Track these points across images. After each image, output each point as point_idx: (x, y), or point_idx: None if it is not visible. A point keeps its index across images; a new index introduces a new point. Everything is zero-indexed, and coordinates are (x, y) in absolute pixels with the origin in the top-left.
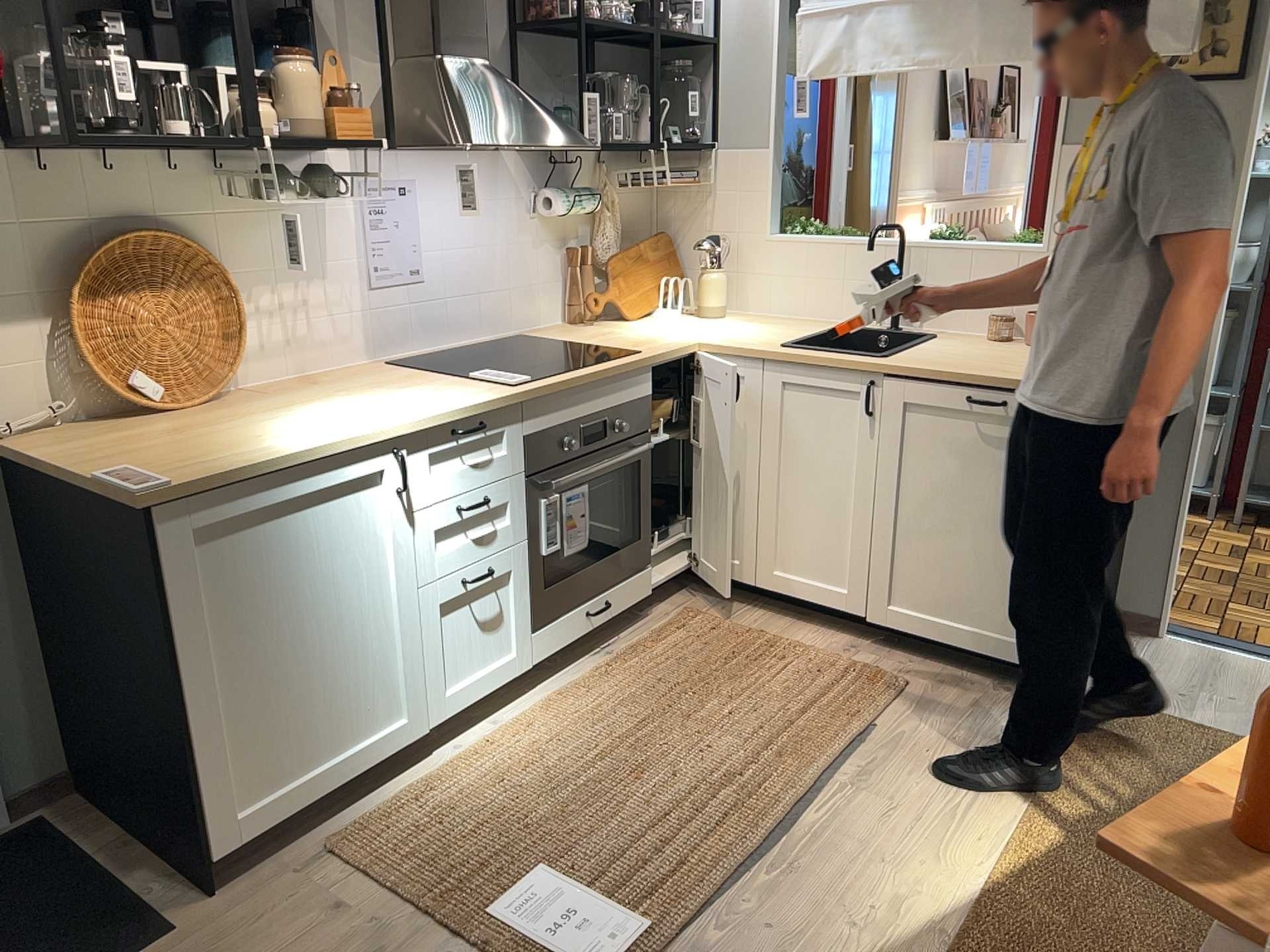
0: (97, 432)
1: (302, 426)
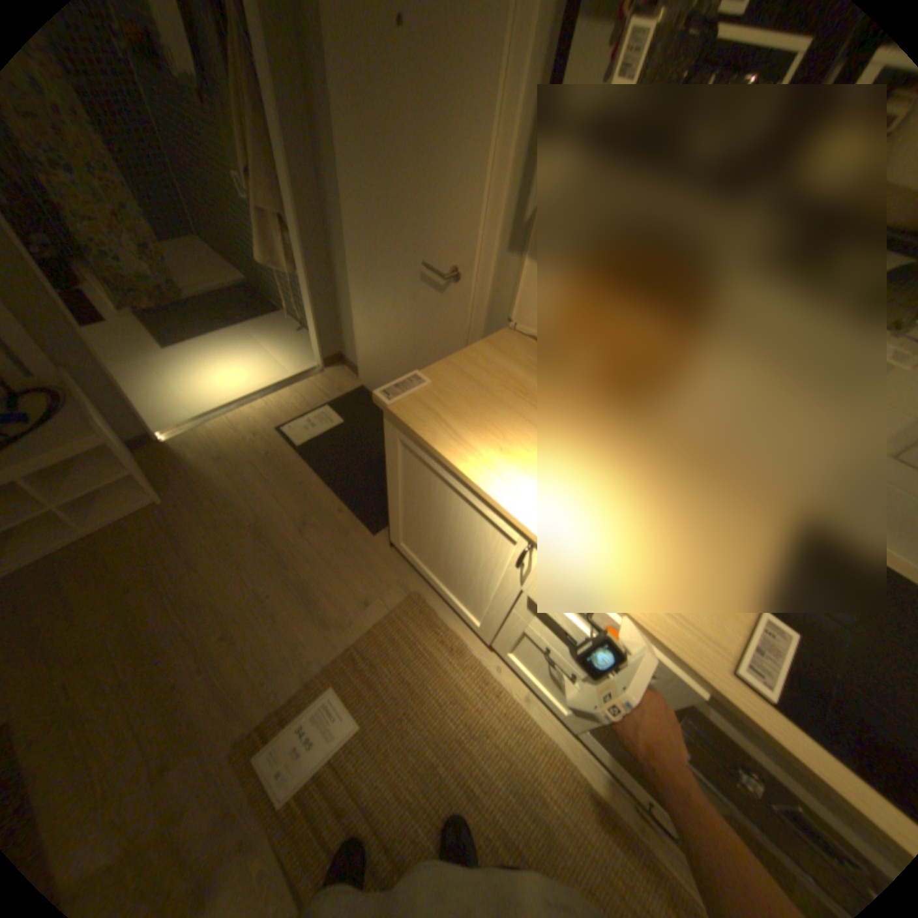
0: (528, 360)
1: (537, 463)
